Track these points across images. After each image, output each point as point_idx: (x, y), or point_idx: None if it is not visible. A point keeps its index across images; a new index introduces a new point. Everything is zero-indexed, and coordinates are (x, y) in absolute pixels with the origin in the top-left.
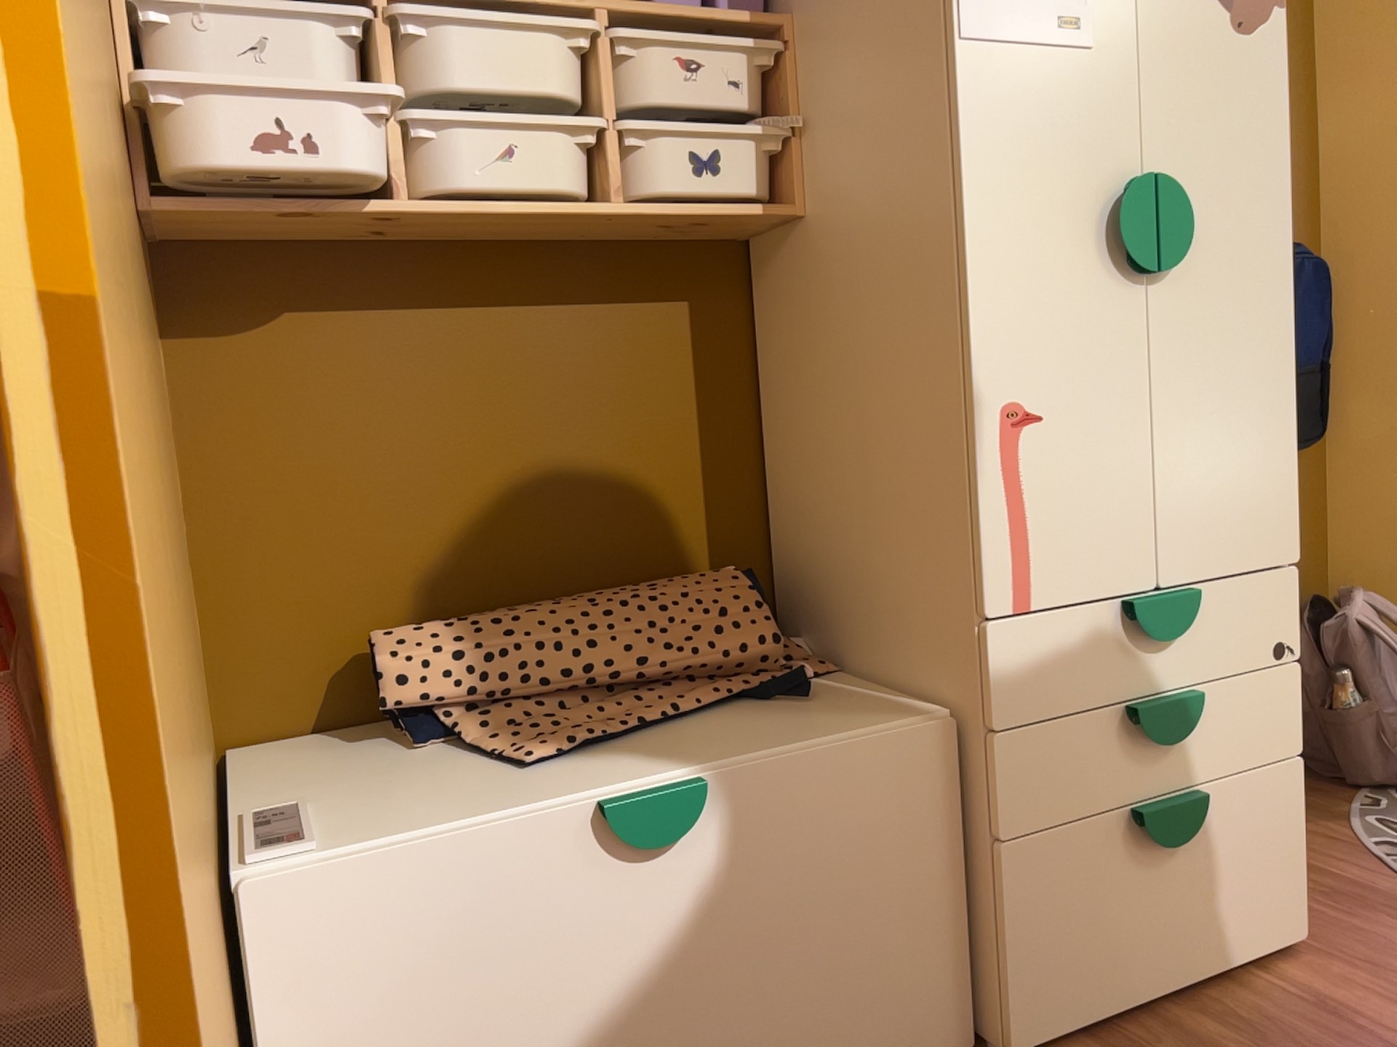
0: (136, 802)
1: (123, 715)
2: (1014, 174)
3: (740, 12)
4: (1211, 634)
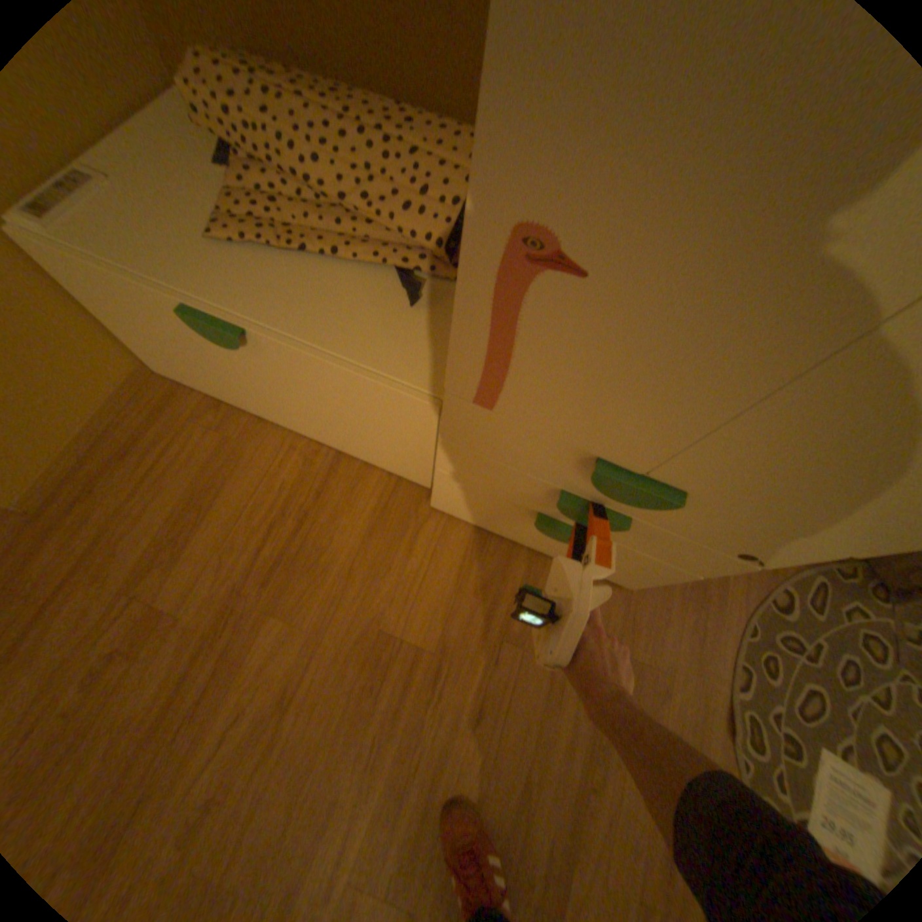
0: None
1: None
2: None
3: None
4: (680, 516)
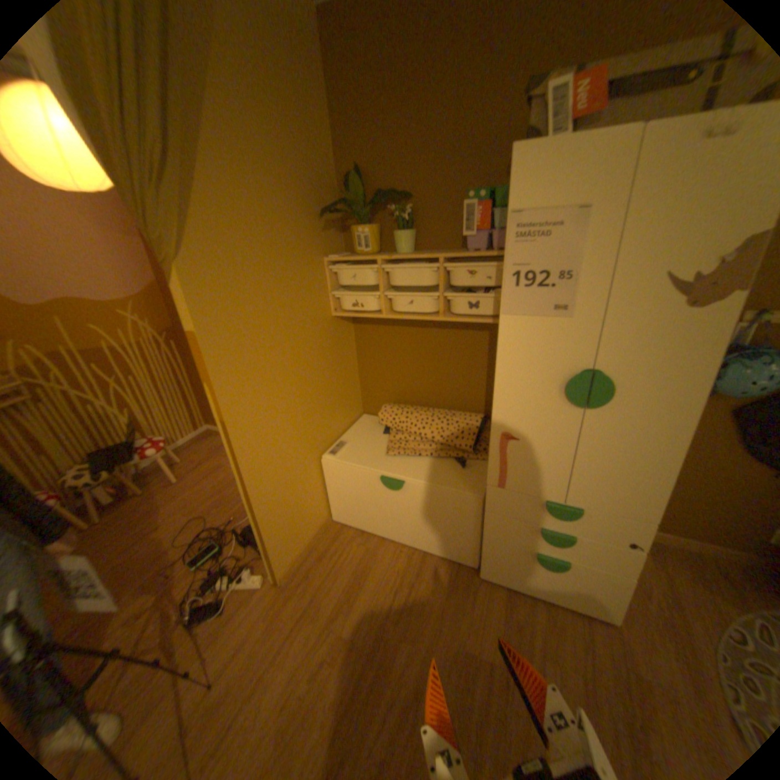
0: (242, 475)
1: (239, 465)
2: (520, 362)
3: (493, 252)
4: (590, 526)
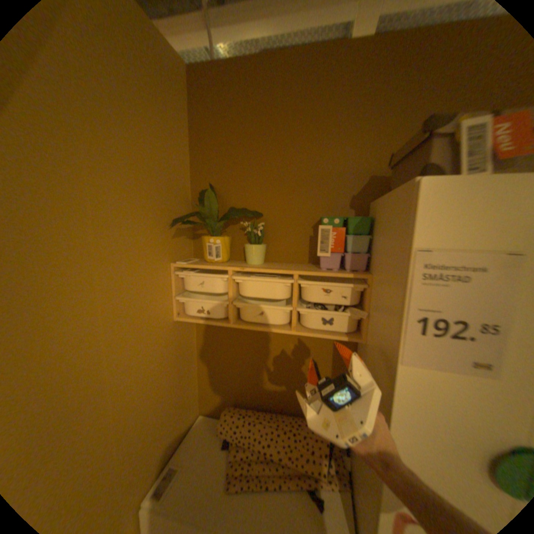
0: None
1: None
2: (426, 425)
3: (350, 273)
4: None
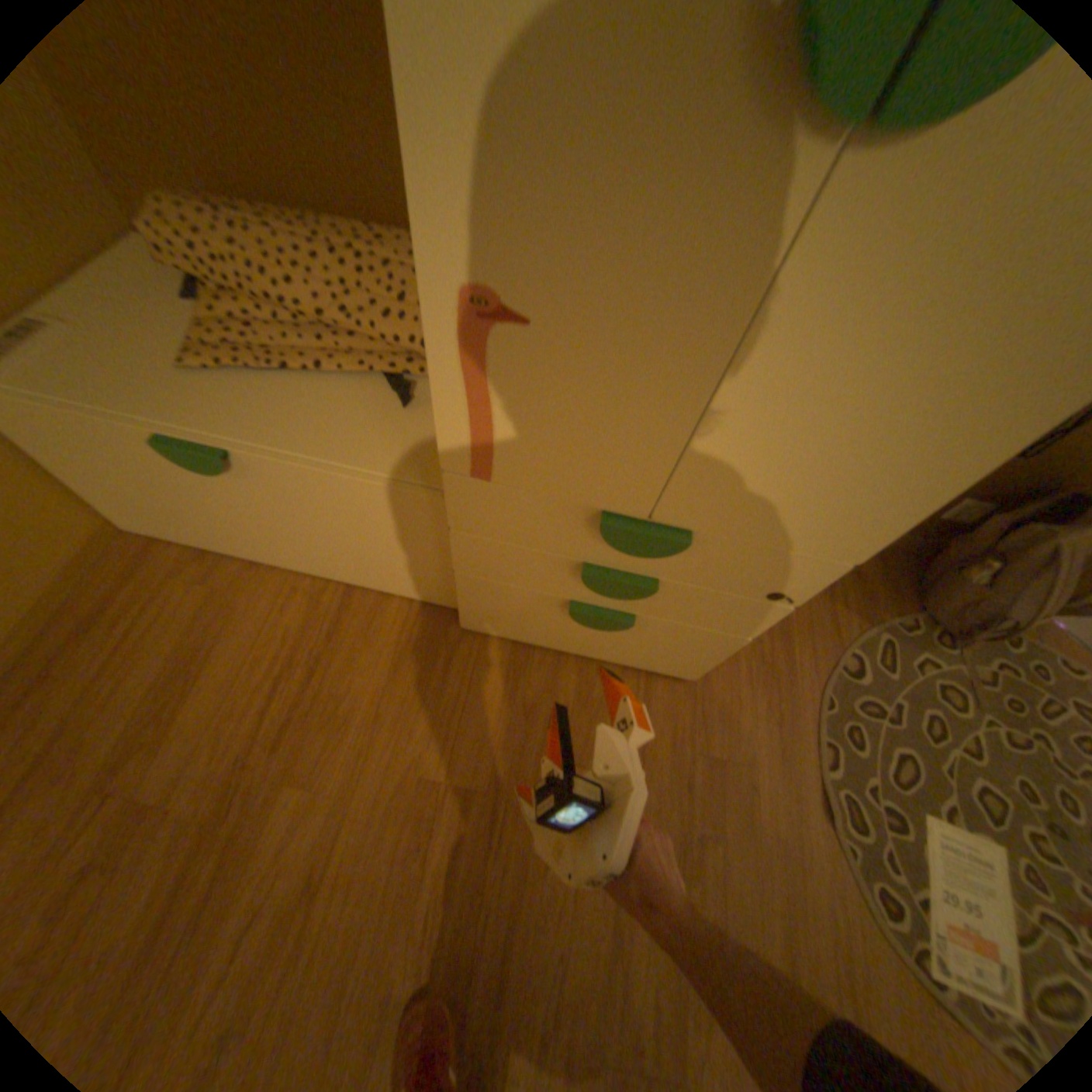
0: None
1: None
2: None
3: None
4: (698, 563)
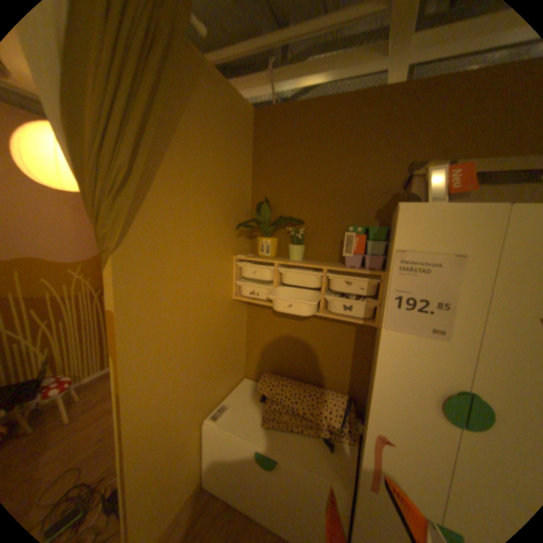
0: (124, 449)
1: (124, 439)
2: (400, 373)
3: (367, 271)
4: None
